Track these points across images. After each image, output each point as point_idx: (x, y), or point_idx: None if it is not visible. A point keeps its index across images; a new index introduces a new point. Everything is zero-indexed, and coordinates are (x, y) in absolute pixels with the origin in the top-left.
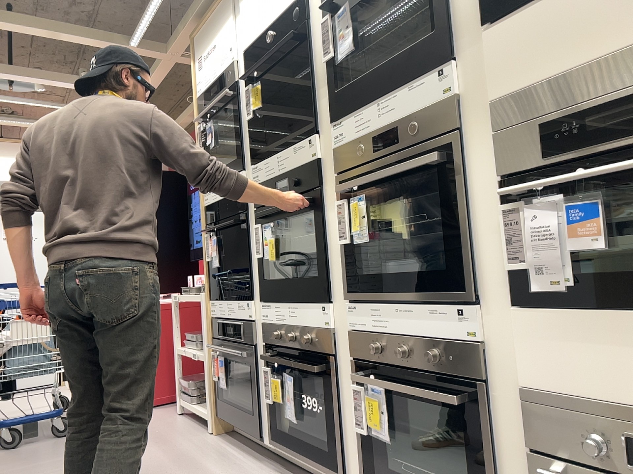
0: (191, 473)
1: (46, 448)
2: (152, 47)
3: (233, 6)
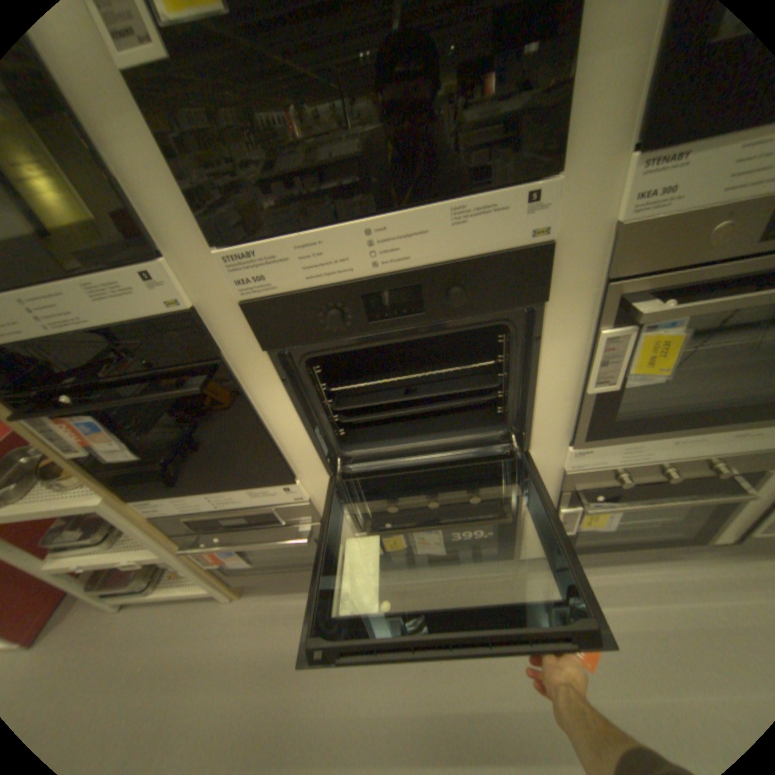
0: (318, 679)
1: None
2: None
3: None
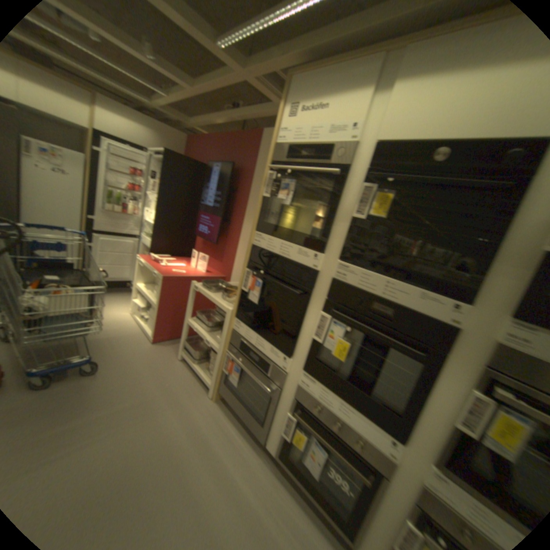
0: (211, 469)
1: (74, 396)
2: (233, 54)
3: (380, 72)
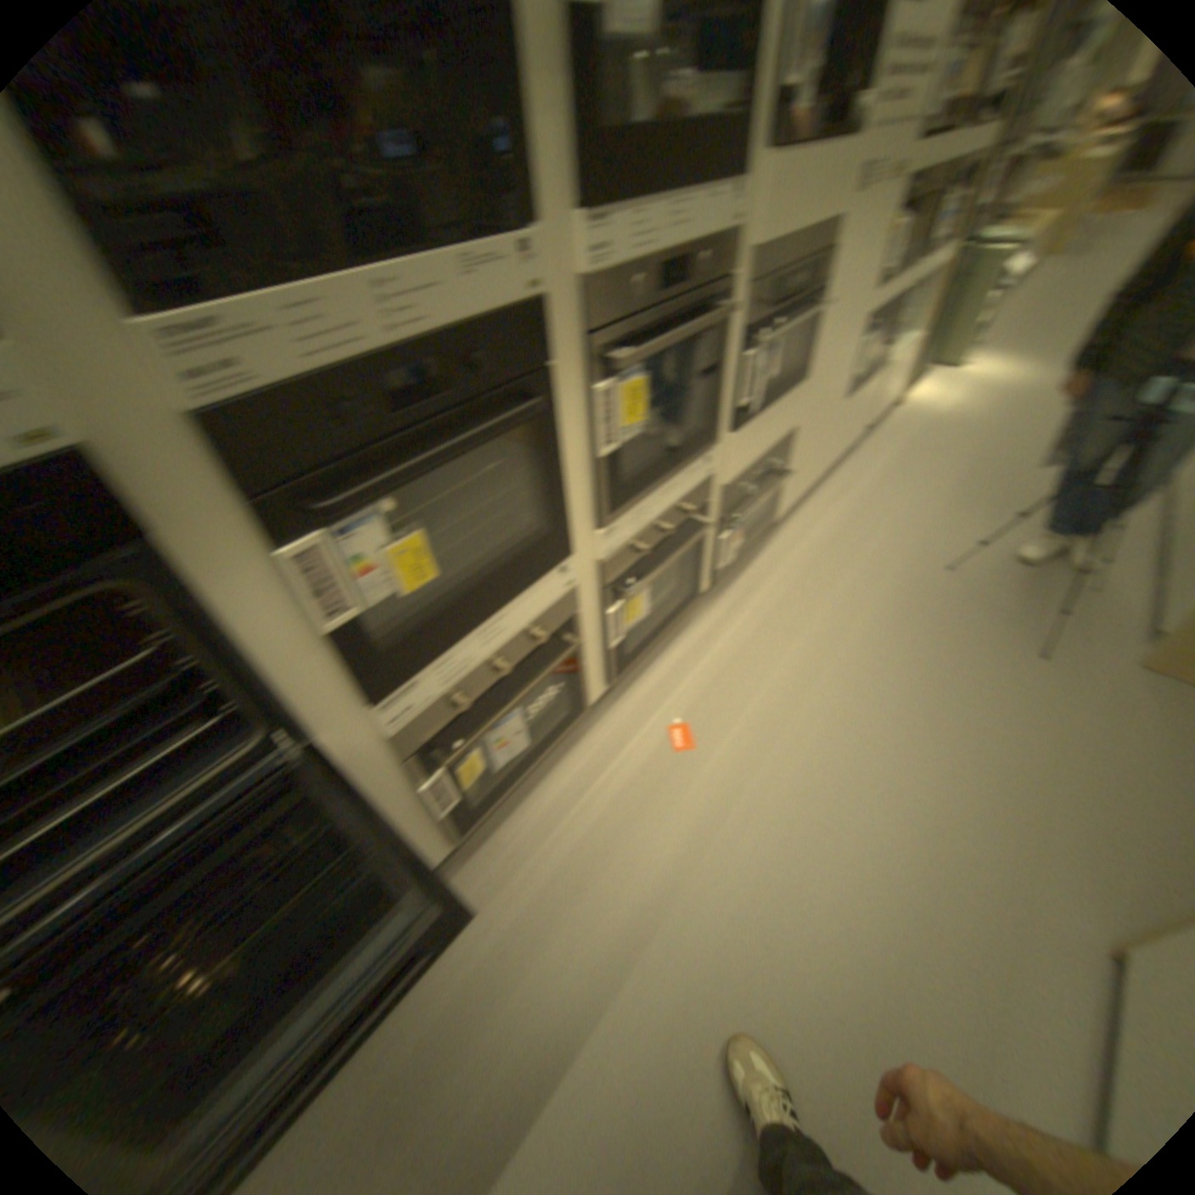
0: (466, 1035)
1: None
2: None
3: None
